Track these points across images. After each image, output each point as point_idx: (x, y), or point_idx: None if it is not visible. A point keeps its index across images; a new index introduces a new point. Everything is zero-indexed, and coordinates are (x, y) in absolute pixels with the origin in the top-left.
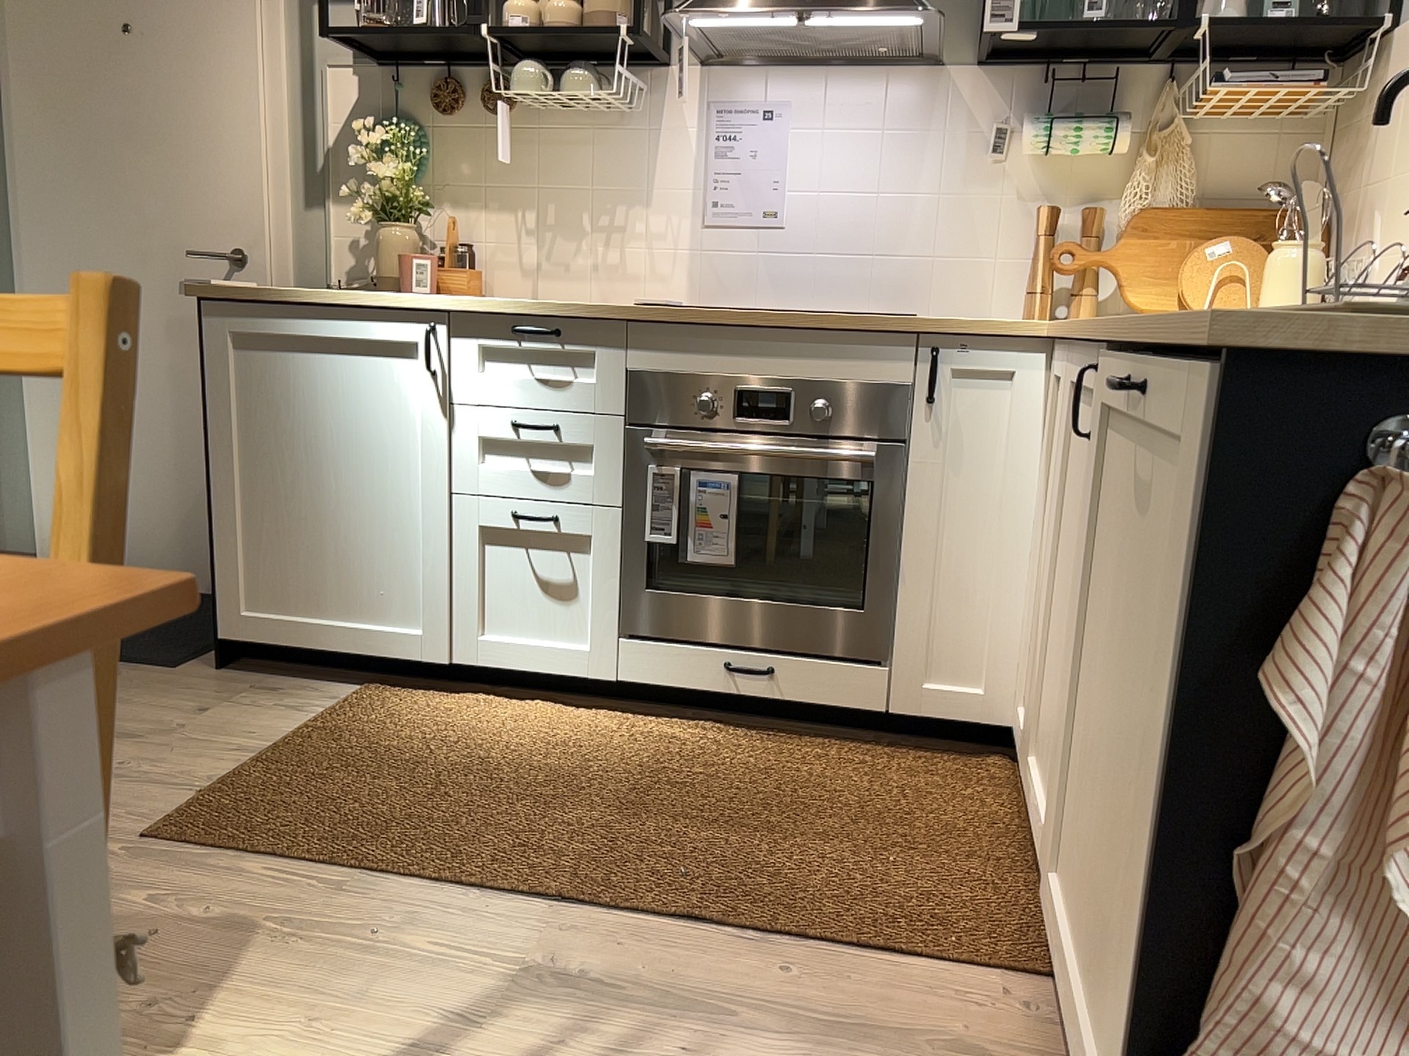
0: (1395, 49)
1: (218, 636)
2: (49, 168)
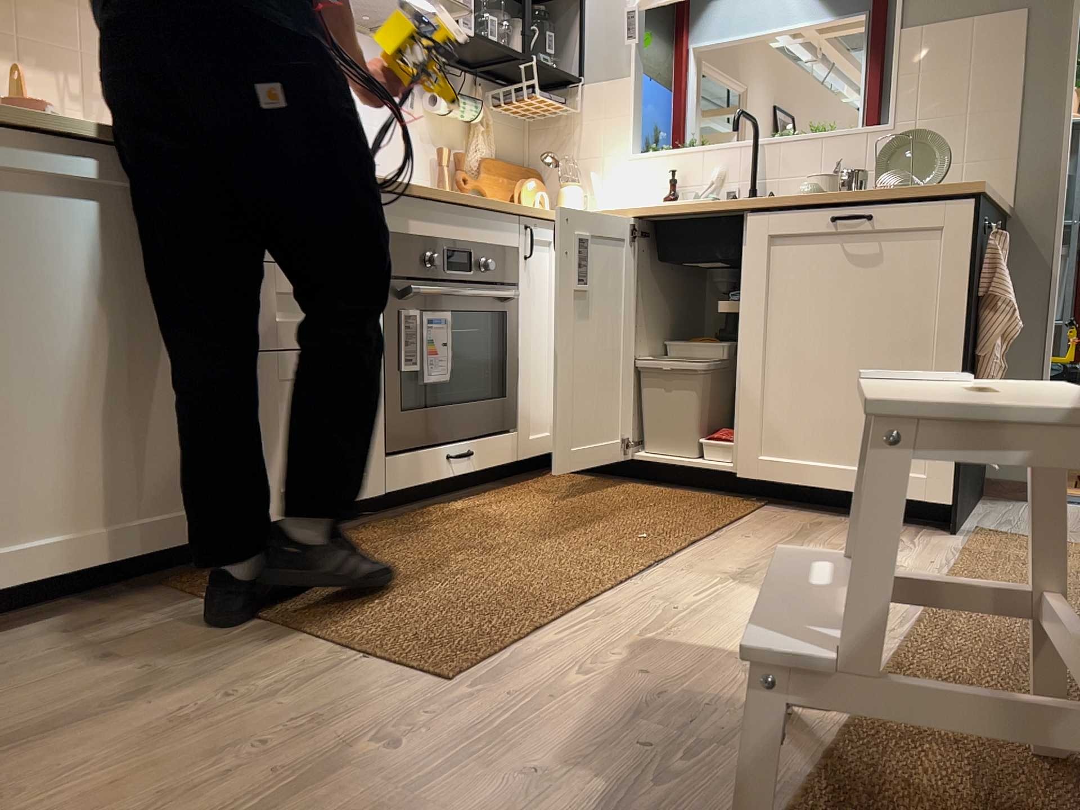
0: (587, 94)
1: None
2: None
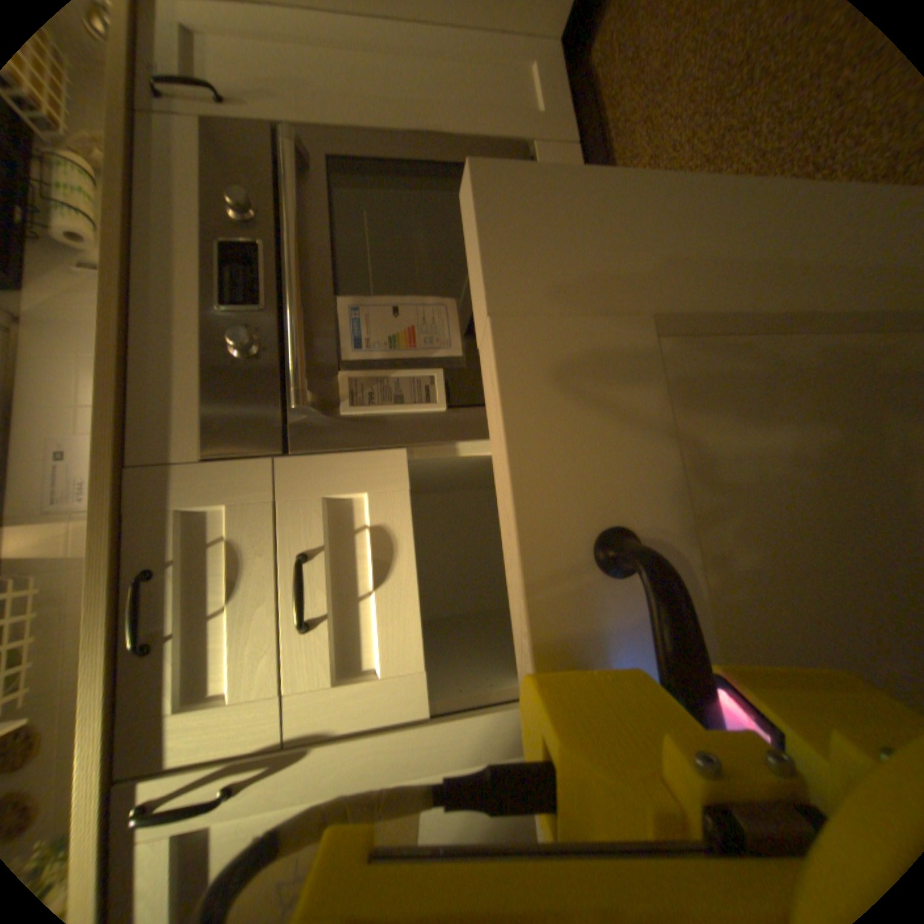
0: None
1: None
2: None
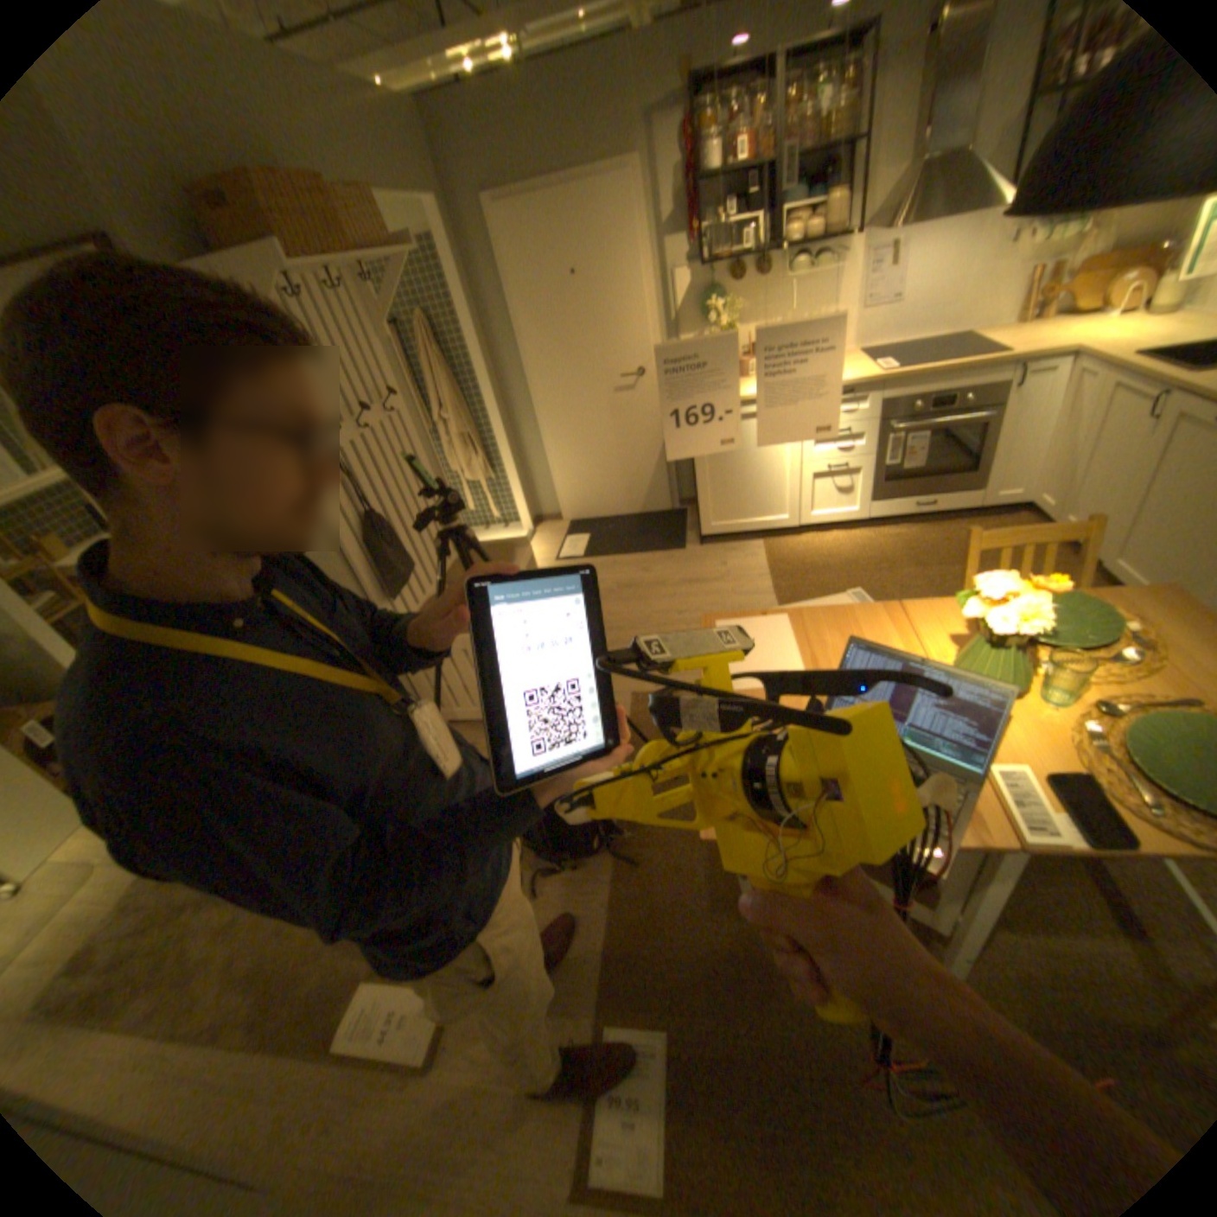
0: None
1: (701, 535)
2: (544, 350)
